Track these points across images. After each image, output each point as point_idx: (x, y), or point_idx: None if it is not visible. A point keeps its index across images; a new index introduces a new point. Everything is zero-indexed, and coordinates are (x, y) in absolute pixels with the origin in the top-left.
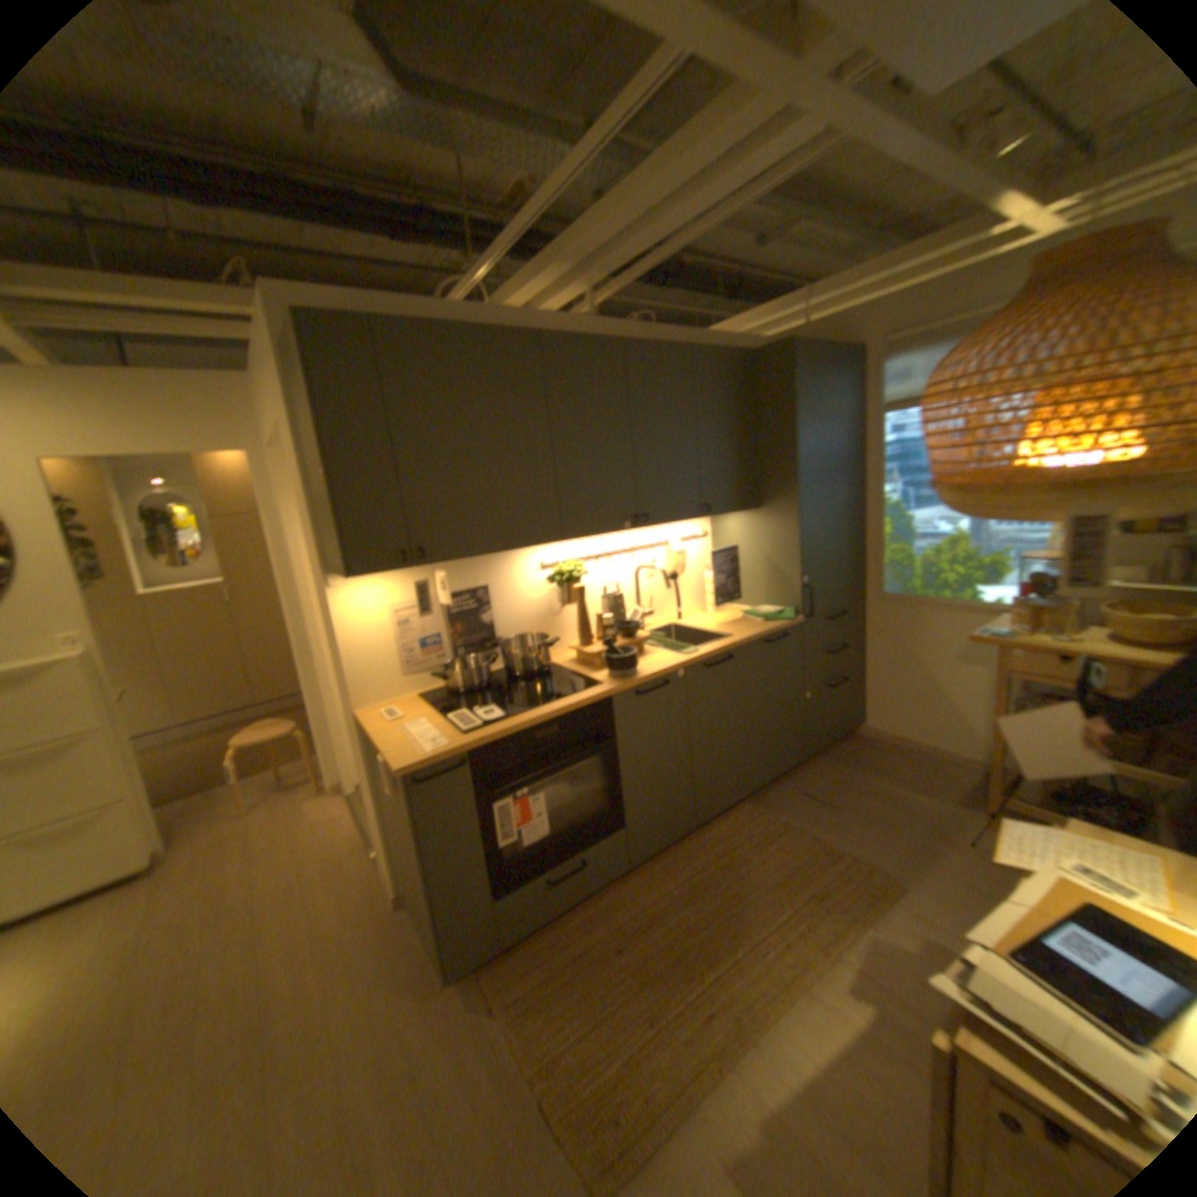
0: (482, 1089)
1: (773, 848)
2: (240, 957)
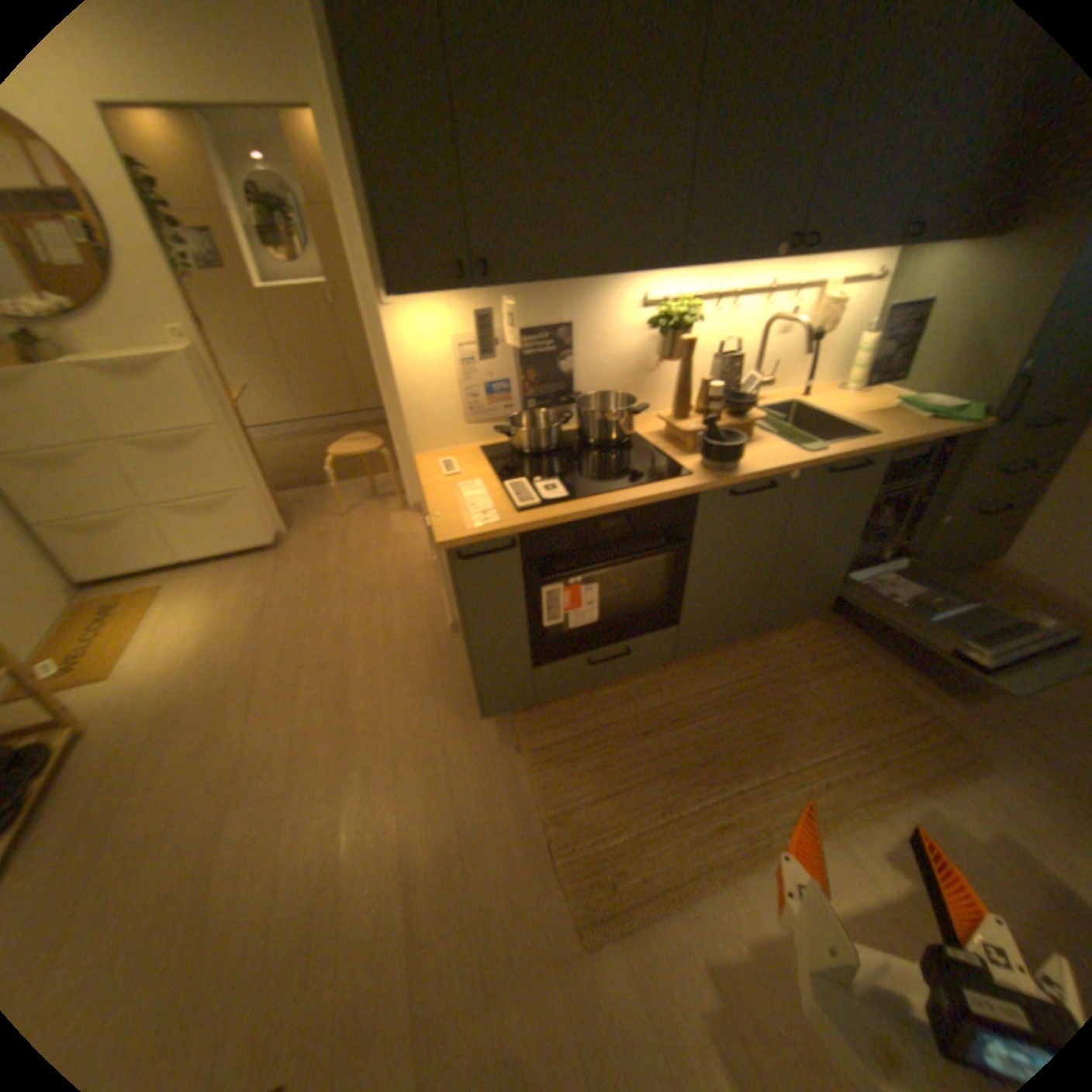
0: (503, 812)
1: (837, 676)
2: (333, 637)
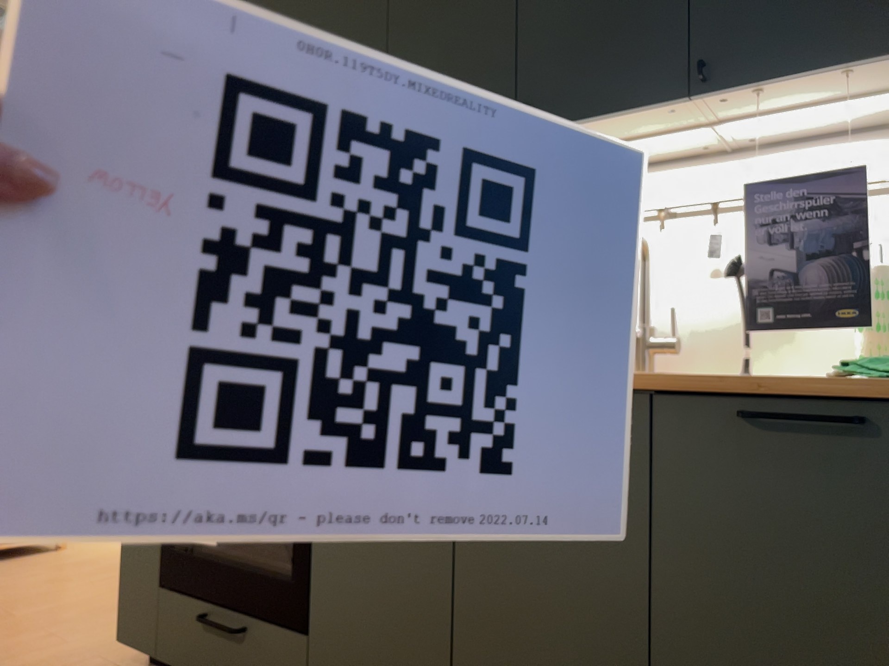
0: None
1: None
2: None
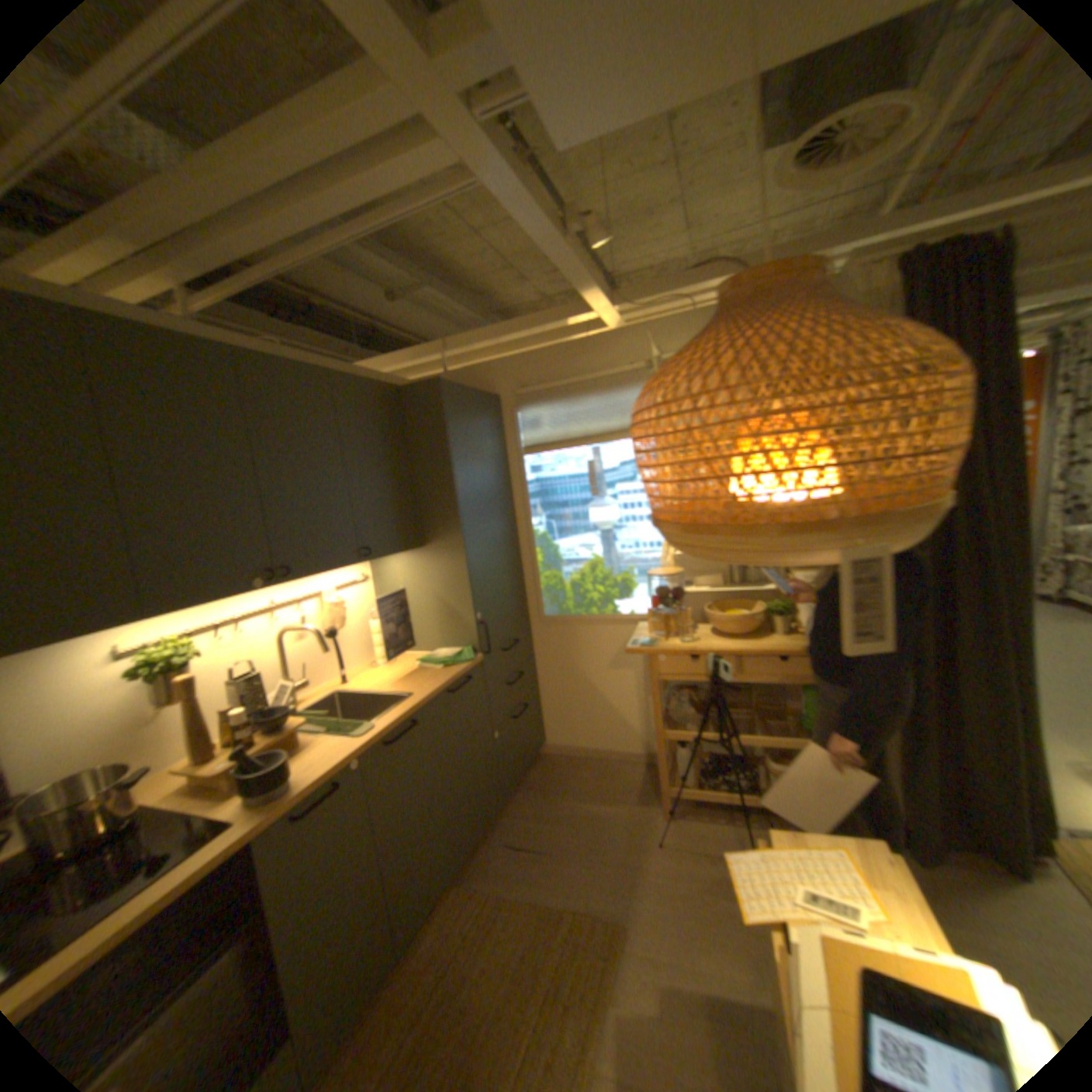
0: None
1: (490, 942)
2: None
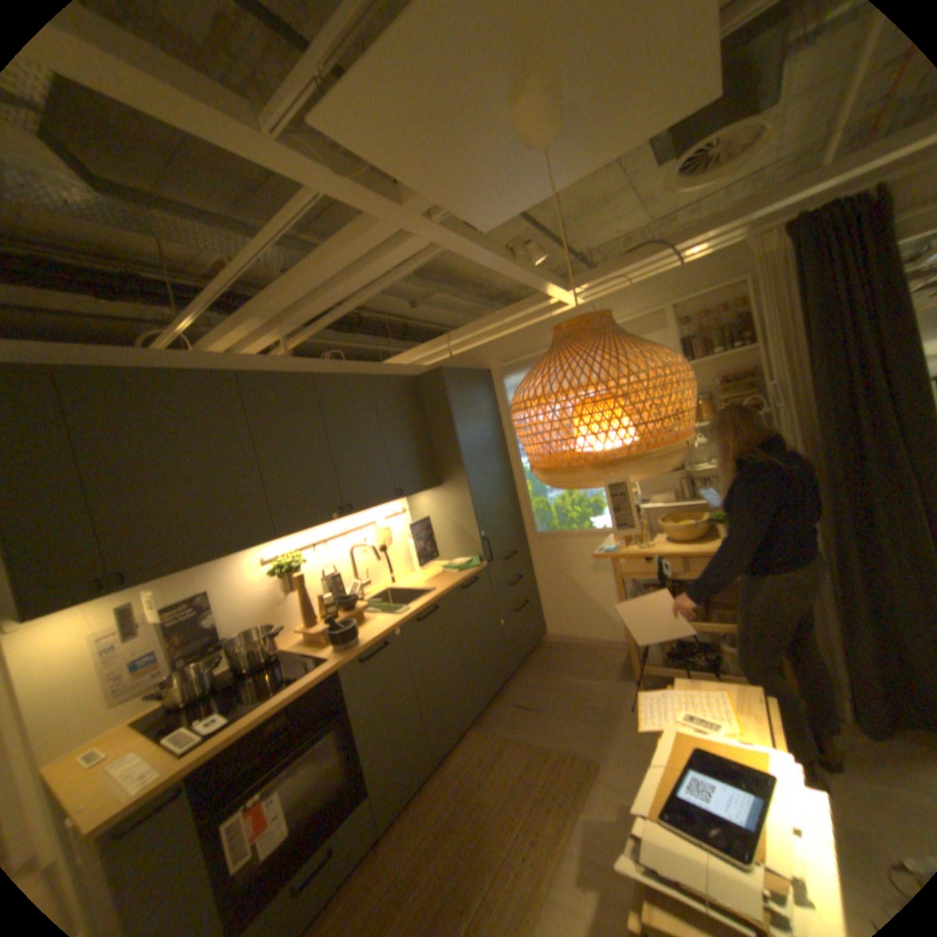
0: None
1: (498, 765)
2: None
